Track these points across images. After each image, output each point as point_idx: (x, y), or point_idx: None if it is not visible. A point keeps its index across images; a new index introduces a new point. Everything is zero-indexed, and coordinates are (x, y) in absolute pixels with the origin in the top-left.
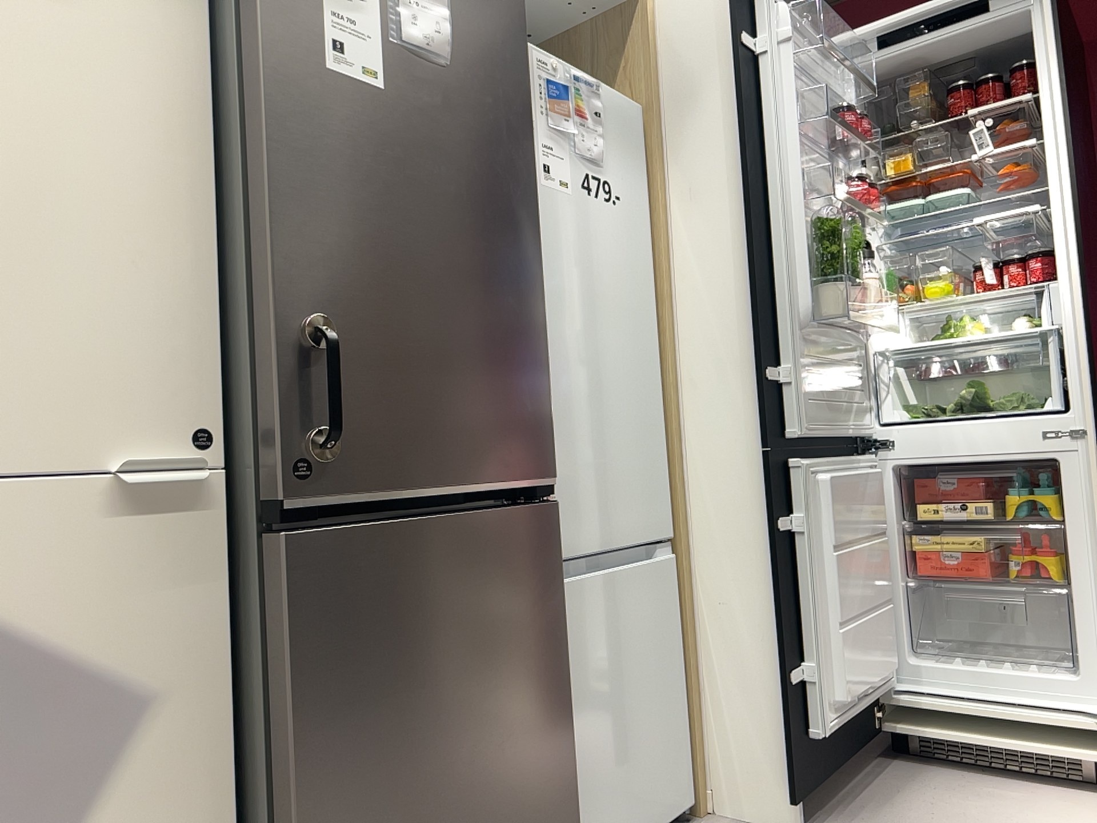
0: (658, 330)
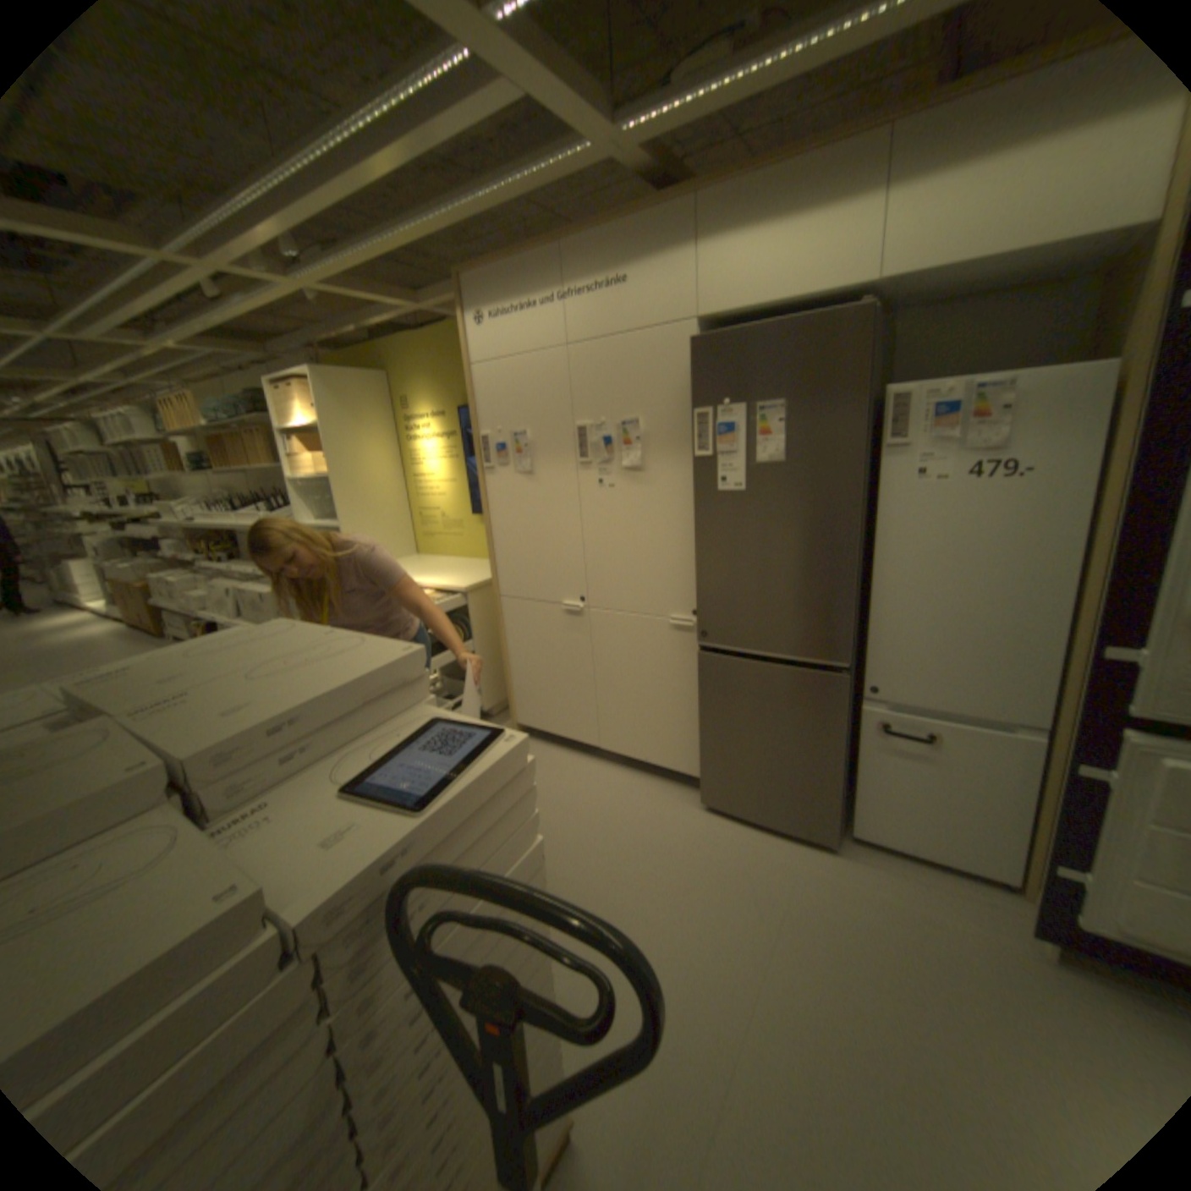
0: (1089, 571)
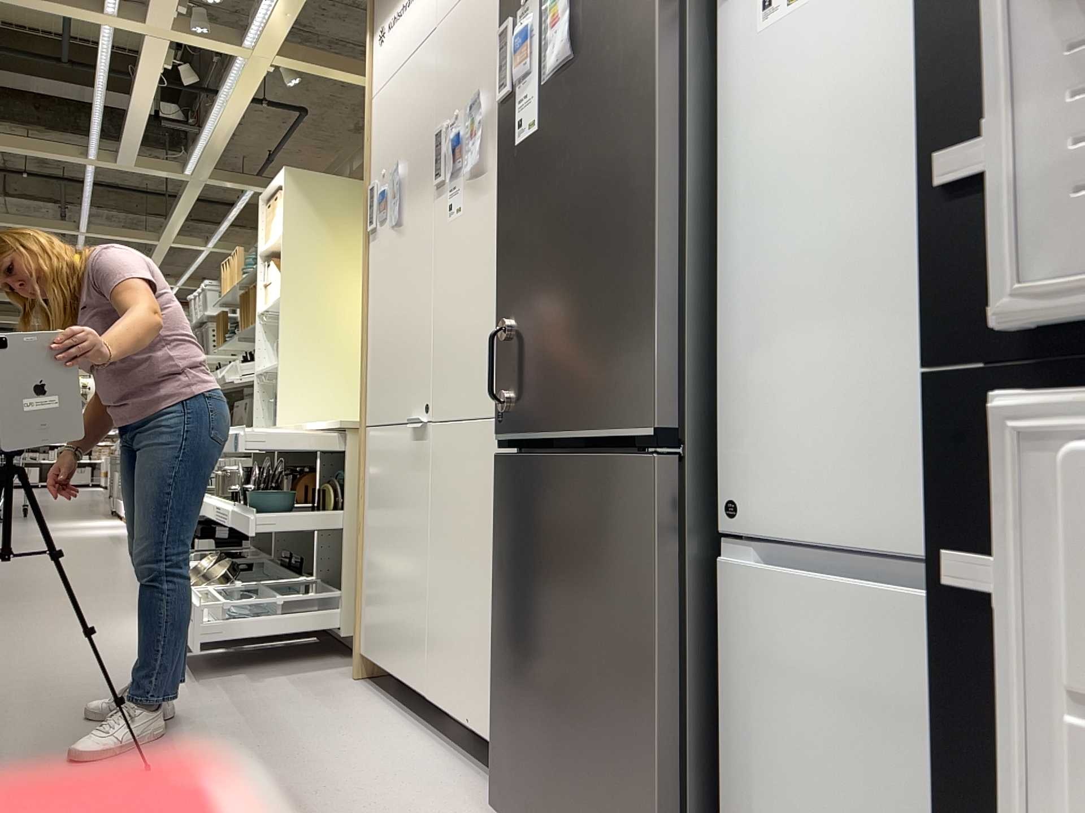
0: None
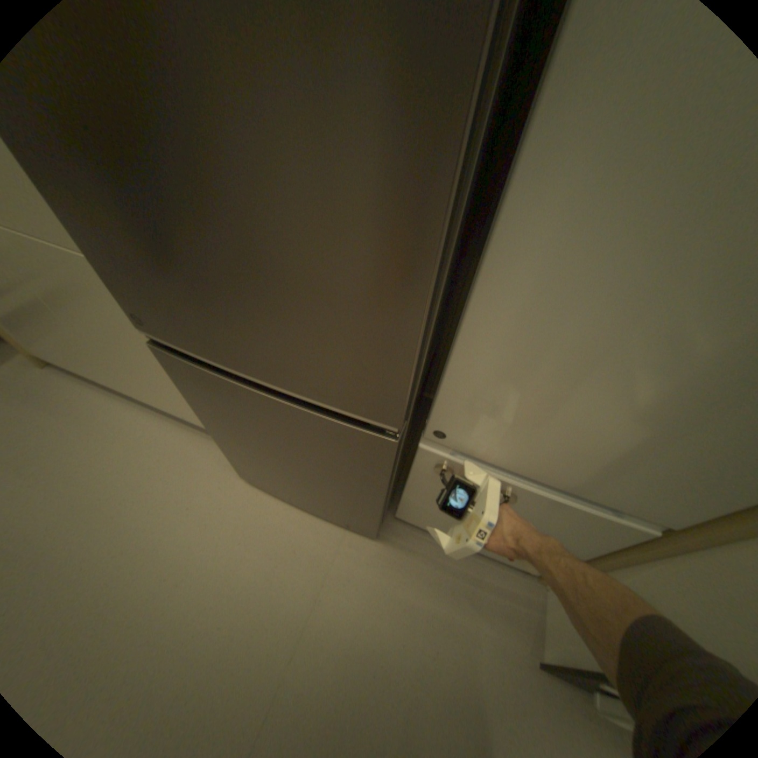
0: None
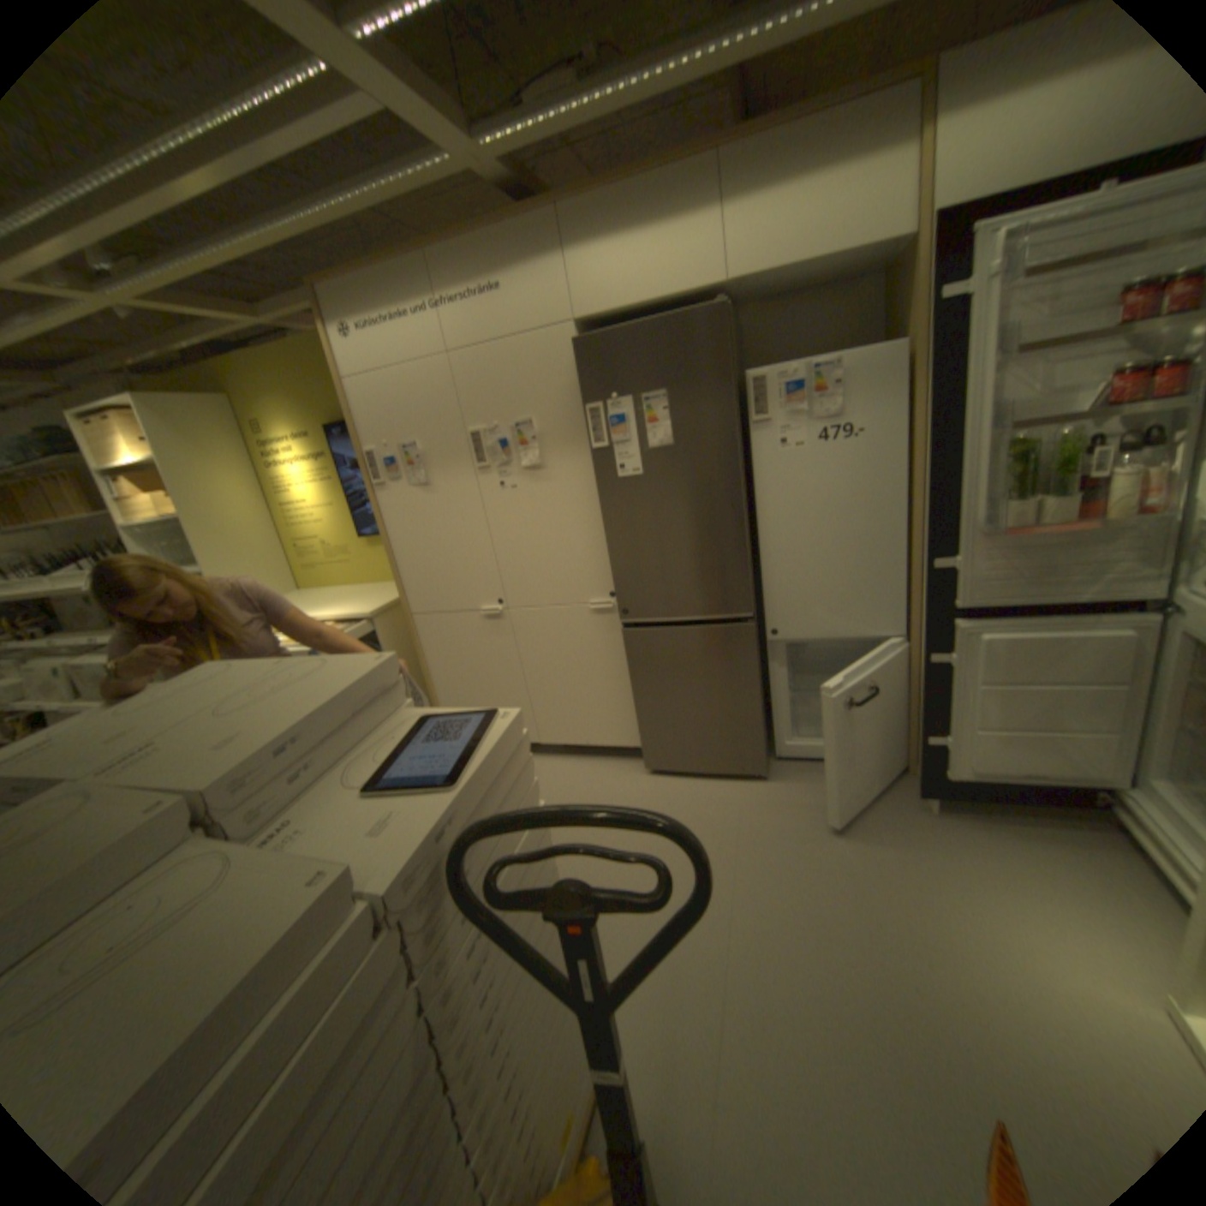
0: (912, 506)
